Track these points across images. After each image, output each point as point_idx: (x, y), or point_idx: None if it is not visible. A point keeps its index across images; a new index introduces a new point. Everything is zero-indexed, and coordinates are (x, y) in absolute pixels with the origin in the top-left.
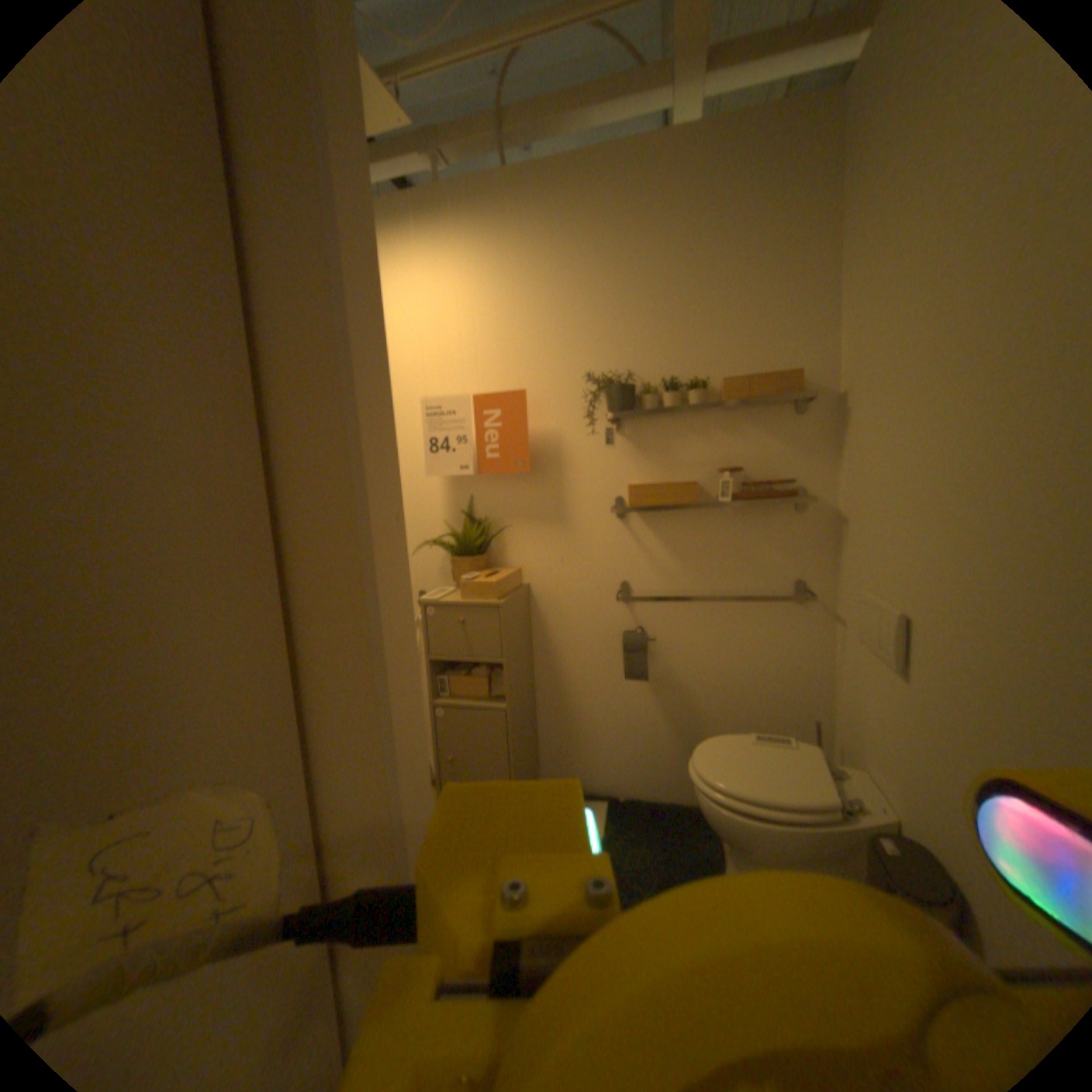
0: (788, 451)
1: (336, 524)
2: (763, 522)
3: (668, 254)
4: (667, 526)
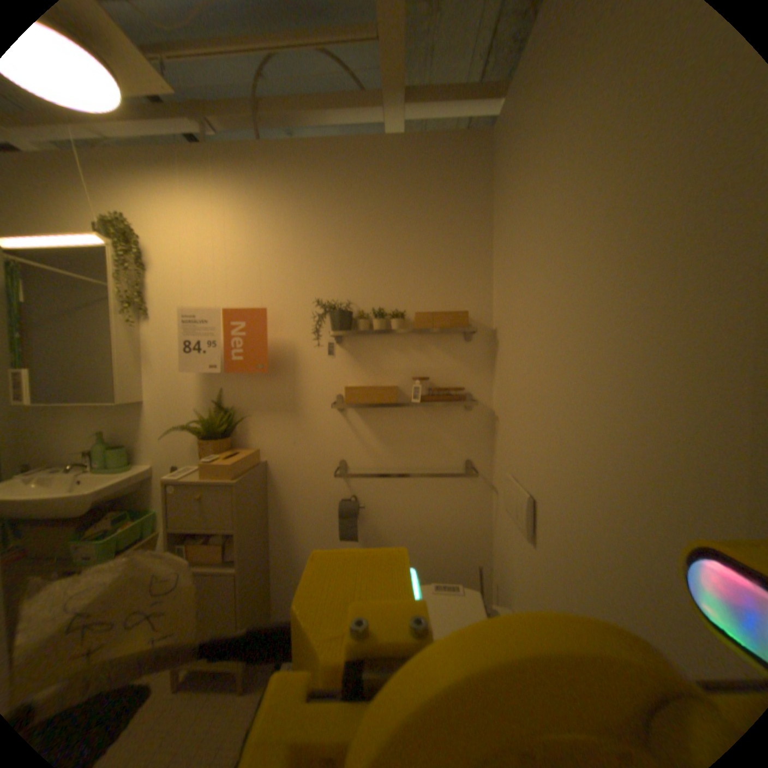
0: (459, 366)
1: None
2: (443, 417)
3: (378, 220)
4: (374, 418)
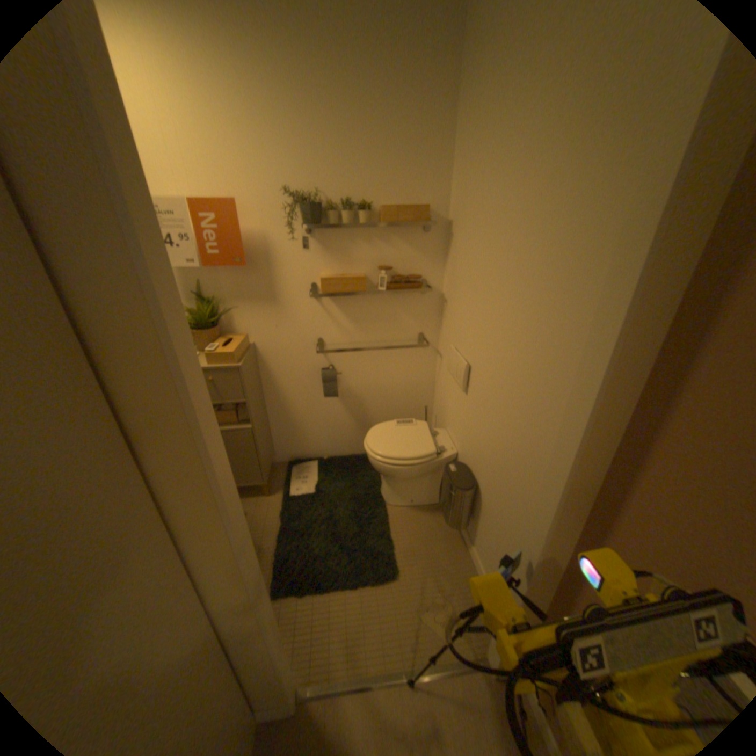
0: (417, 258)
1: (164, 415)
2: (402, 302)
3: (342, 95)
4: (345, 305)
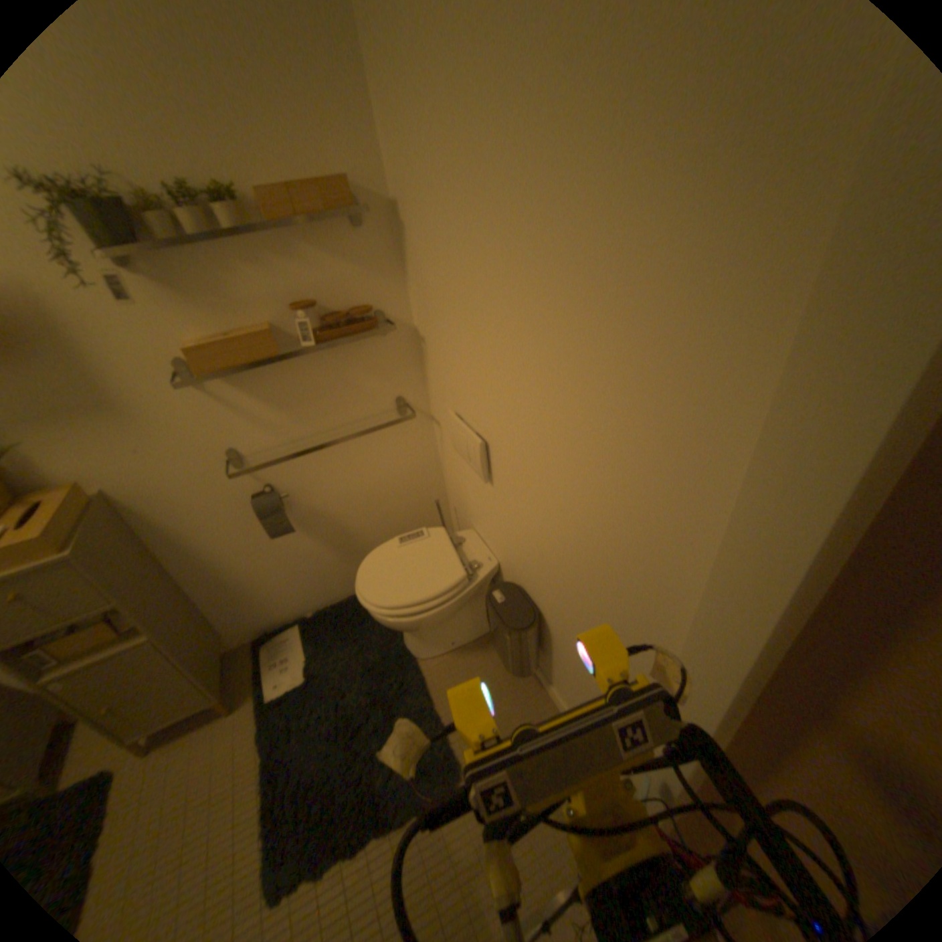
0: (355, 277)
1: None
2: (352, 356)
3: None
4: (252, 382)
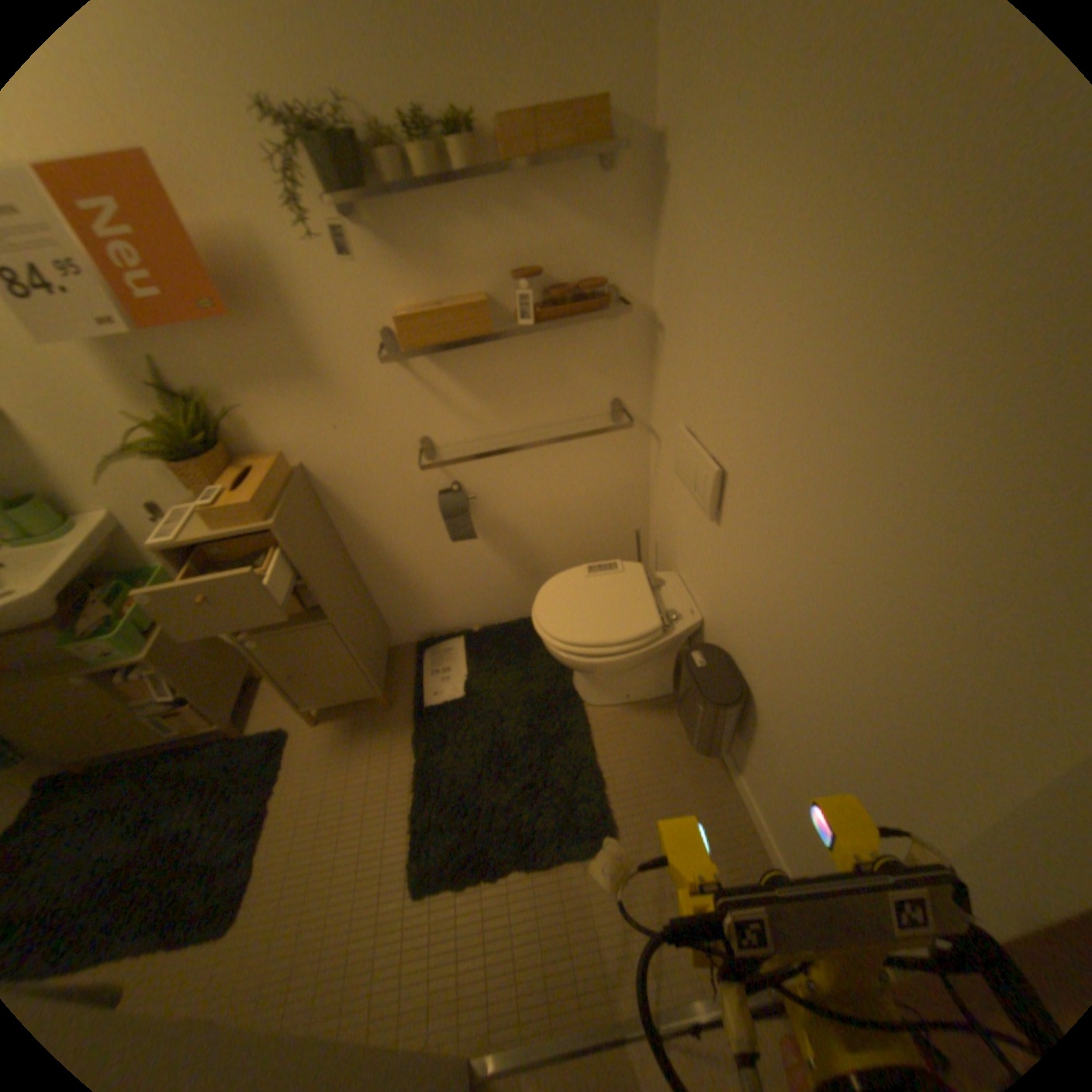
0: (592, 237)
1: None
2: (570, 341)
3: None
4: (457, 363)
